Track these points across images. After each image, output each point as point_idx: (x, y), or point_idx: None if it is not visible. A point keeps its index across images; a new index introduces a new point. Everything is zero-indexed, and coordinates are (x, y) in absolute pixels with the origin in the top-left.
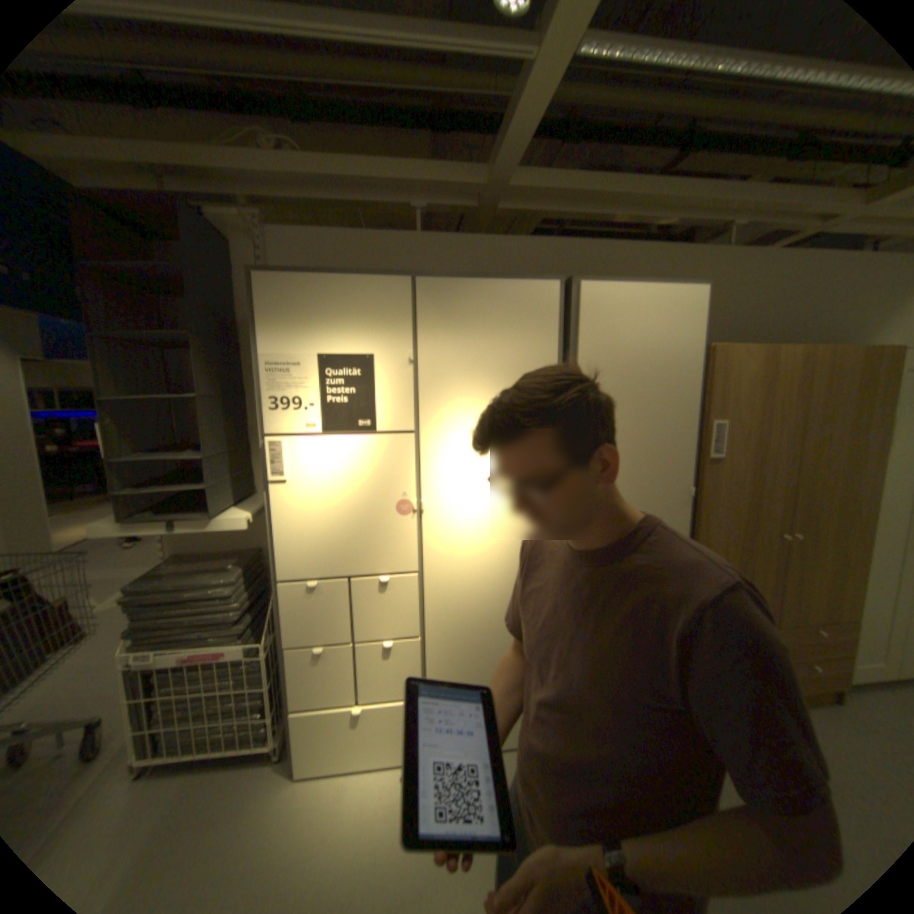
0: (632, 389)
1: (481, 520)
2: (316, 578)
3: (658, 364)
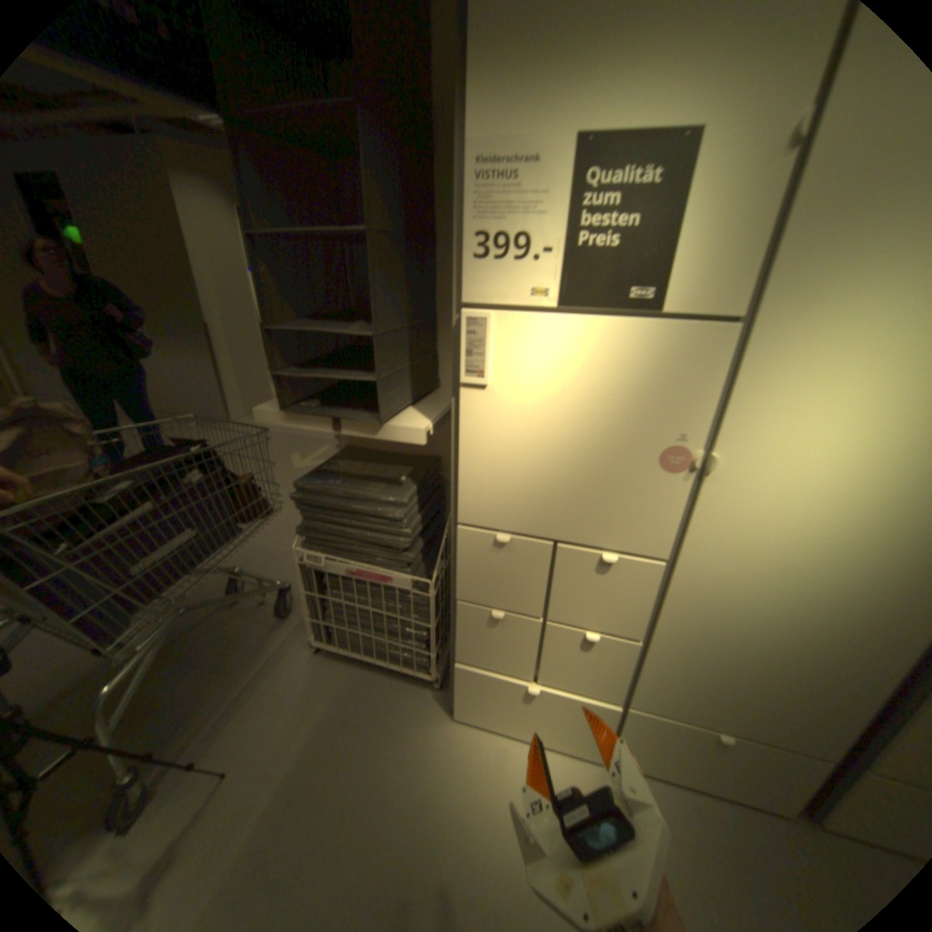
0: None
1: (827, 510)
2: (509, 530)
3: None
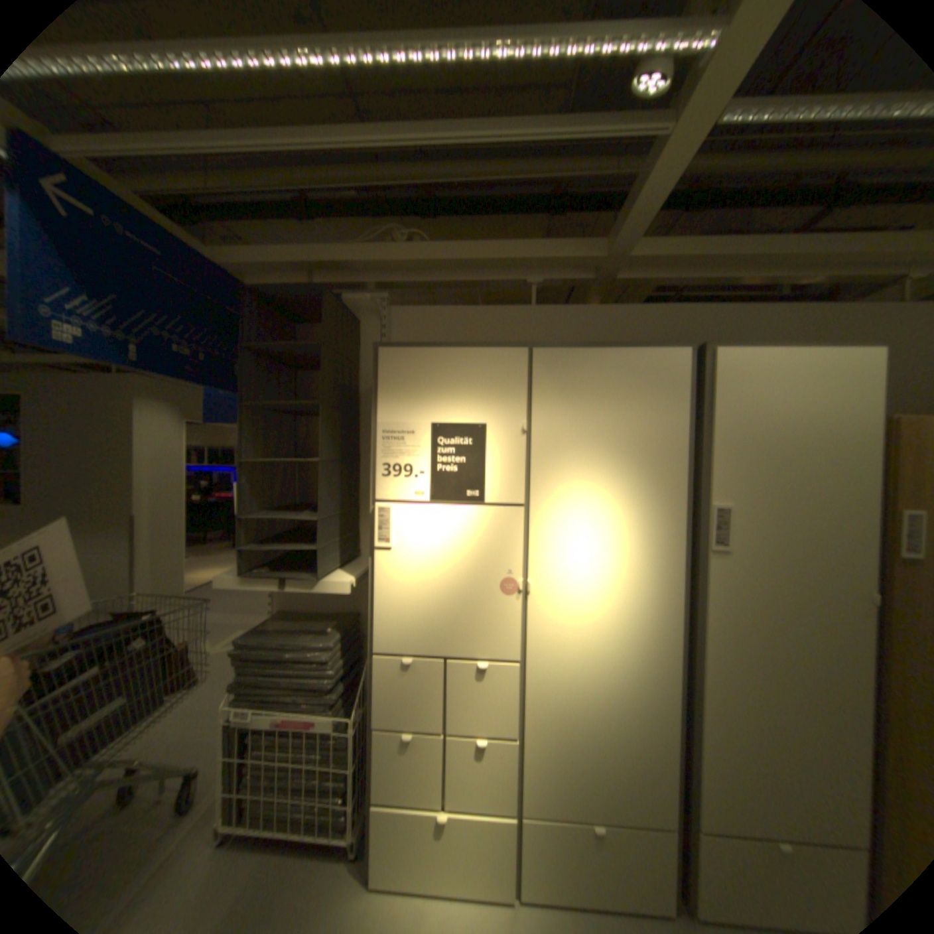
0: (785, 467)
1: (595, 610)
2: (411, 655)
3: (819, 439)
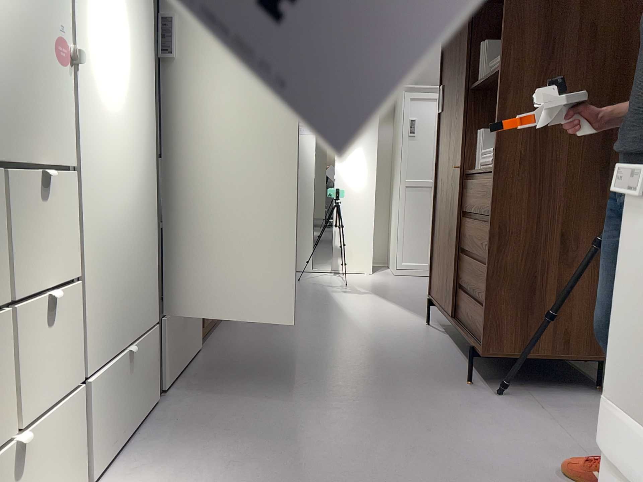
0: None
1: (116, 103)
2: None
3: None
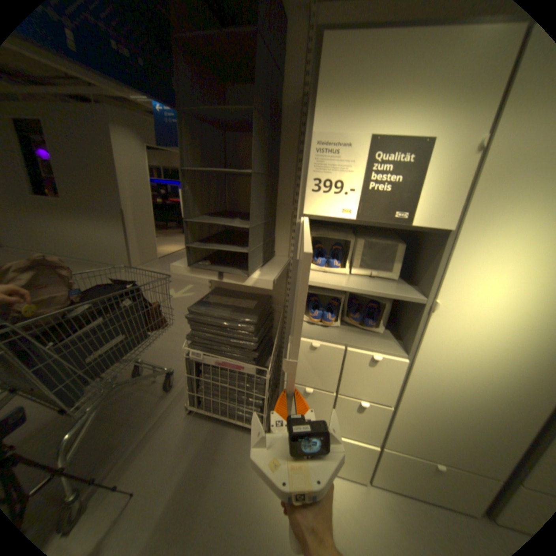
0: None
1: (497, 333)
2: (319, 340)
3: None
